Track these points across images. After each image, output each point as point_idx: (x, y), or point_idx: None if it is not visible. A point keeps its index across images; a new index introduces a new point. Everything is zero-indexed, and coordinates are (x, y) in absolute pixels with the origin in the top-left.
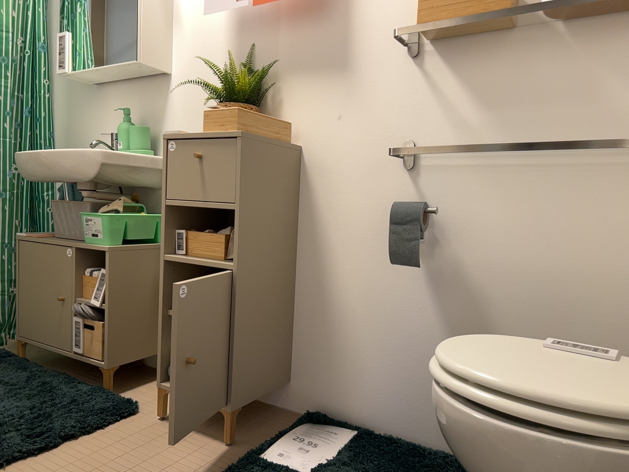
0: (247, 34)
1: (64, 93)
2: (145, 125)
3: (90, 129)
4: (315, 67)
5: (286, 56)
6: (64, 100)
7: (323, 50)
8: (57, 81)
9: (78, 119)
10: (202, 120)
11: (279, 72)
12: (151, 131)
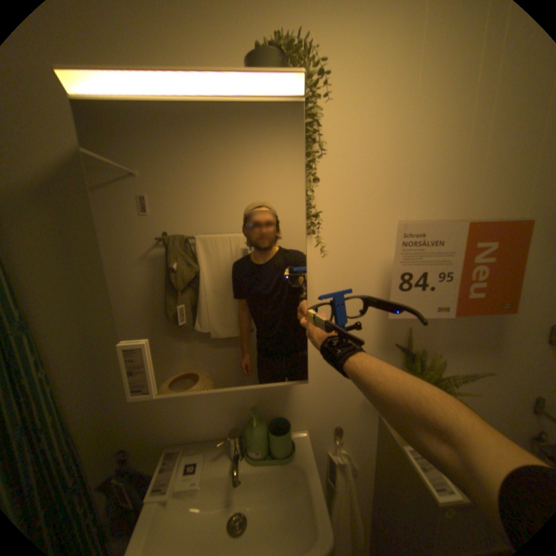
0: (403, 318)
1: (79, 375)
2: (259, 405)
3: (153, 415)
4: (472, 350)
5: (445, 340)
6: (82, 384)
7: (481, 337)
8: (55, 359)
9: (124, 406)
10: (345, 396)
11: (437, 352)
12: (269, 410)
